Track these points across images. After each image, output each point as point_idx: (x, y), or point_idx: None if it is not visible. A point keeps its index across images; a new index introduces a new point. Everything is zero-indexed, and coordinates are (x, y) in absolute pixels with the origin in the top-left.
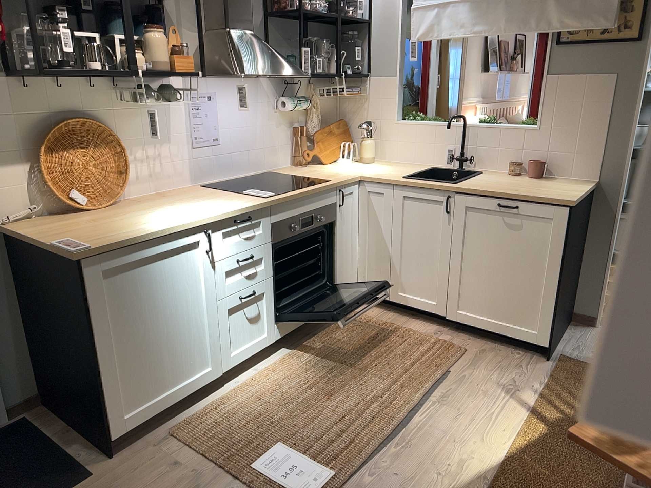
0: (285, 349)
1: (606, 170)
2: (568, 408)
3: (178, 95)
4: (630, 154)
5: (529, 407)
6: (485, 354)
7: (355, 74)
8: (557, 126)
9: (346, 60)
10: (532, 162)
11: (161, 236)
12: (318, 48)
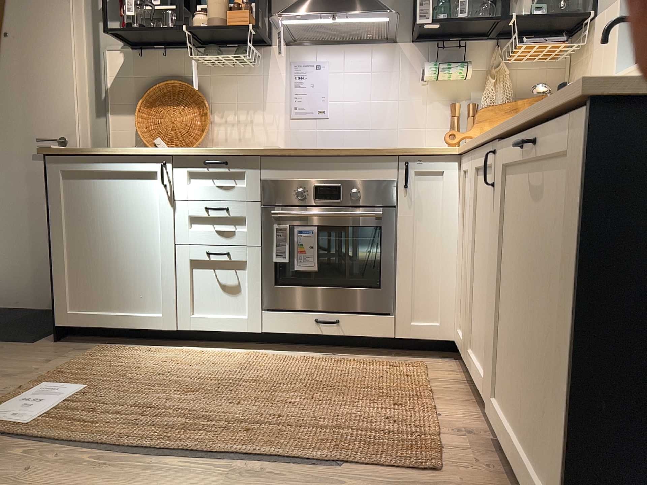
0: (278, 354)
1: None
2: None
3: (278, 63)
4: None
5: None
6: None
7: (554, 17)
8: None
9: (567, 7)
10: None
11: (117, 156)
12: (518, 0)
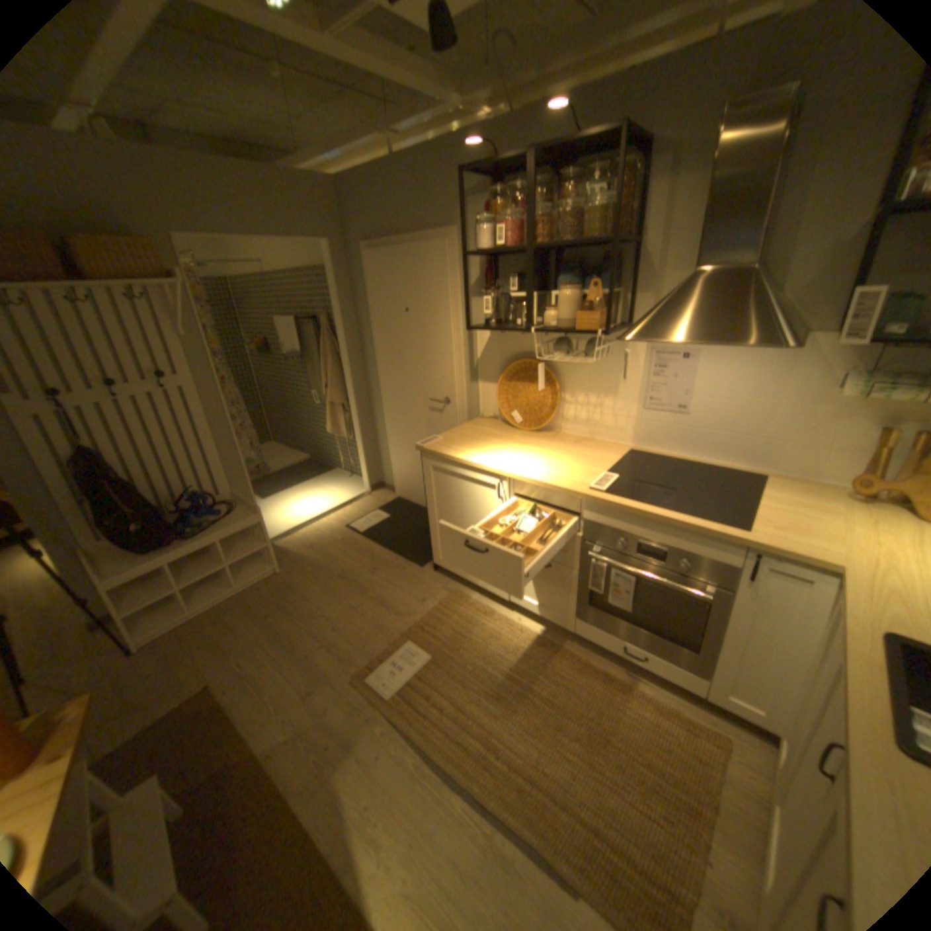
0: (587, 652)
1: None
2: None
3: (637, 347)
4: None
5: None
6: None
7: None
8: None
9: None
10: None
11: (467, 464)
12: None
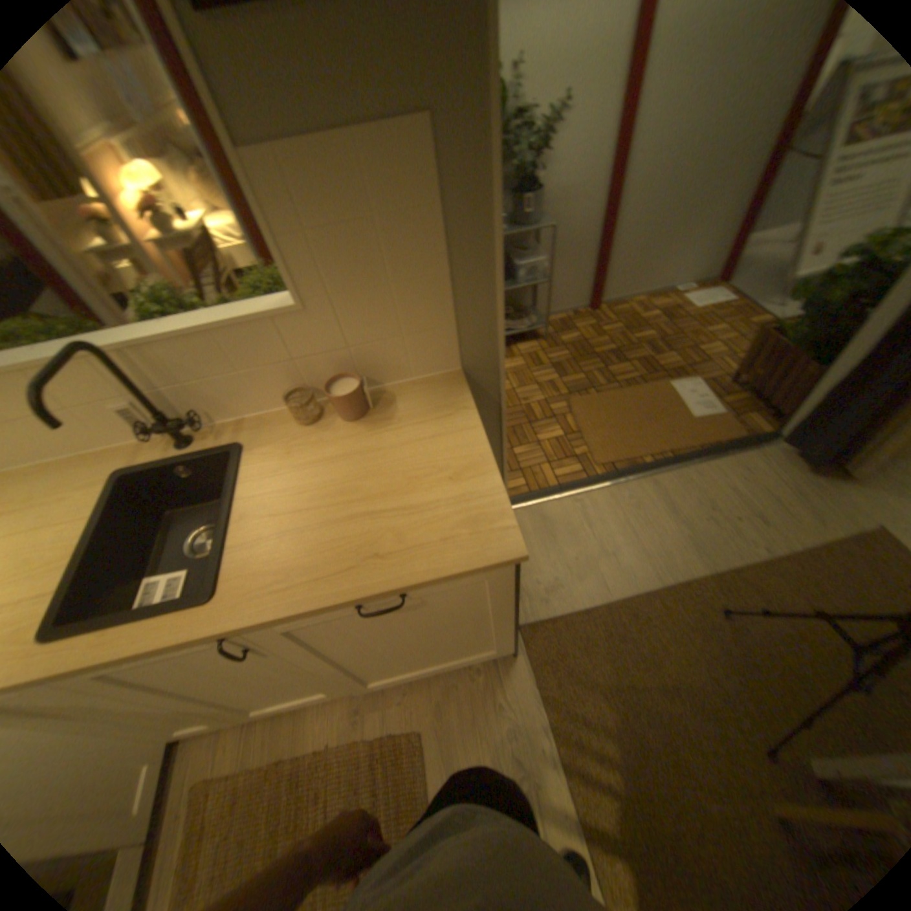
0: None
1: (466, 349)
2: (605, 774)
3: None
4: (500, 311)
5: (573, 830)
6: (441, 724)
7: None
8: (339, 293)
9: None
10: (335, 400)
11: None
12: None
